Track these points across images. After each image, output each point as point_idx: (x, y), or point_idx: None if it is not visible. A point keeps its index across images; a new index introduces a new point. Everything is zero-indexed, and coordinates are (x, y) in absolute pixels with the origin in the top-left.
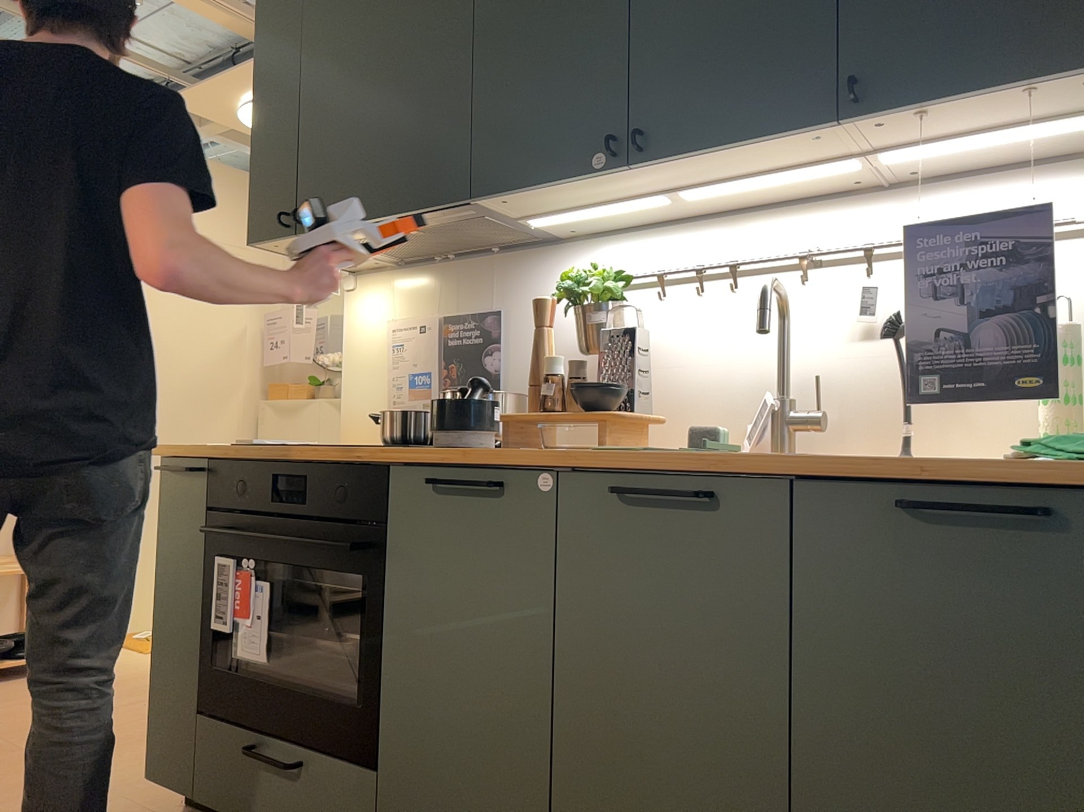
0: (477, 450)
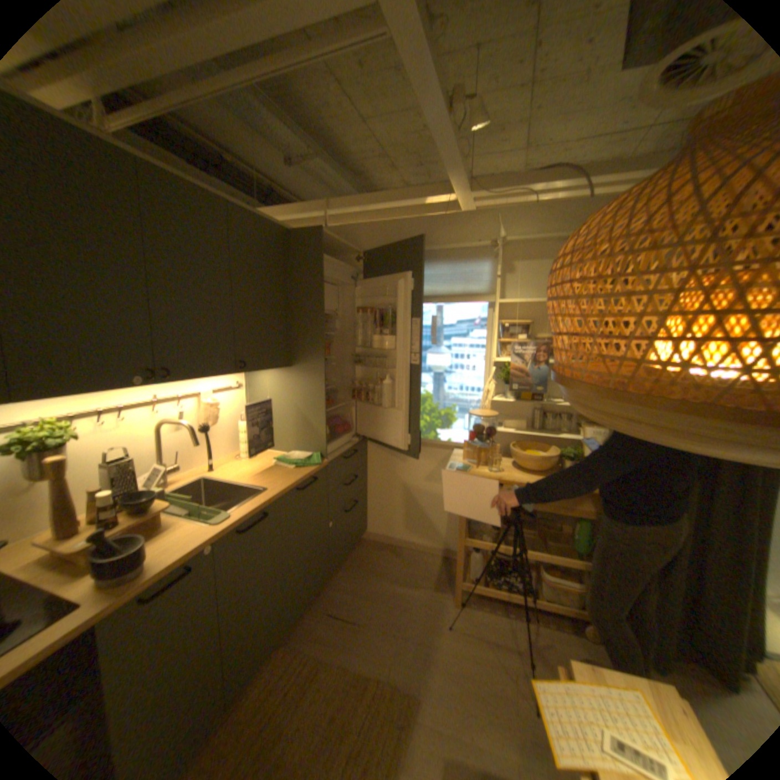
0: (146, 566)
